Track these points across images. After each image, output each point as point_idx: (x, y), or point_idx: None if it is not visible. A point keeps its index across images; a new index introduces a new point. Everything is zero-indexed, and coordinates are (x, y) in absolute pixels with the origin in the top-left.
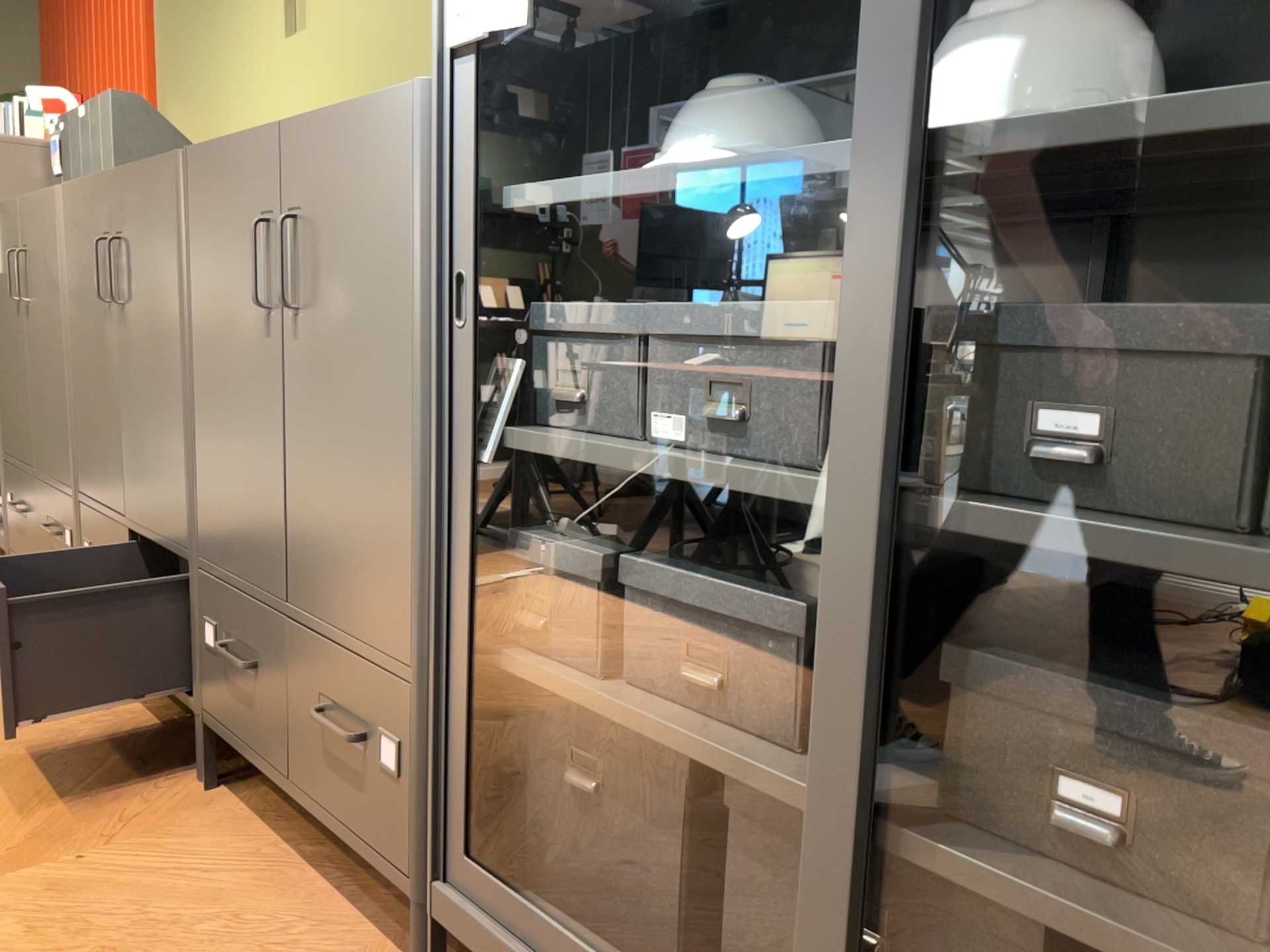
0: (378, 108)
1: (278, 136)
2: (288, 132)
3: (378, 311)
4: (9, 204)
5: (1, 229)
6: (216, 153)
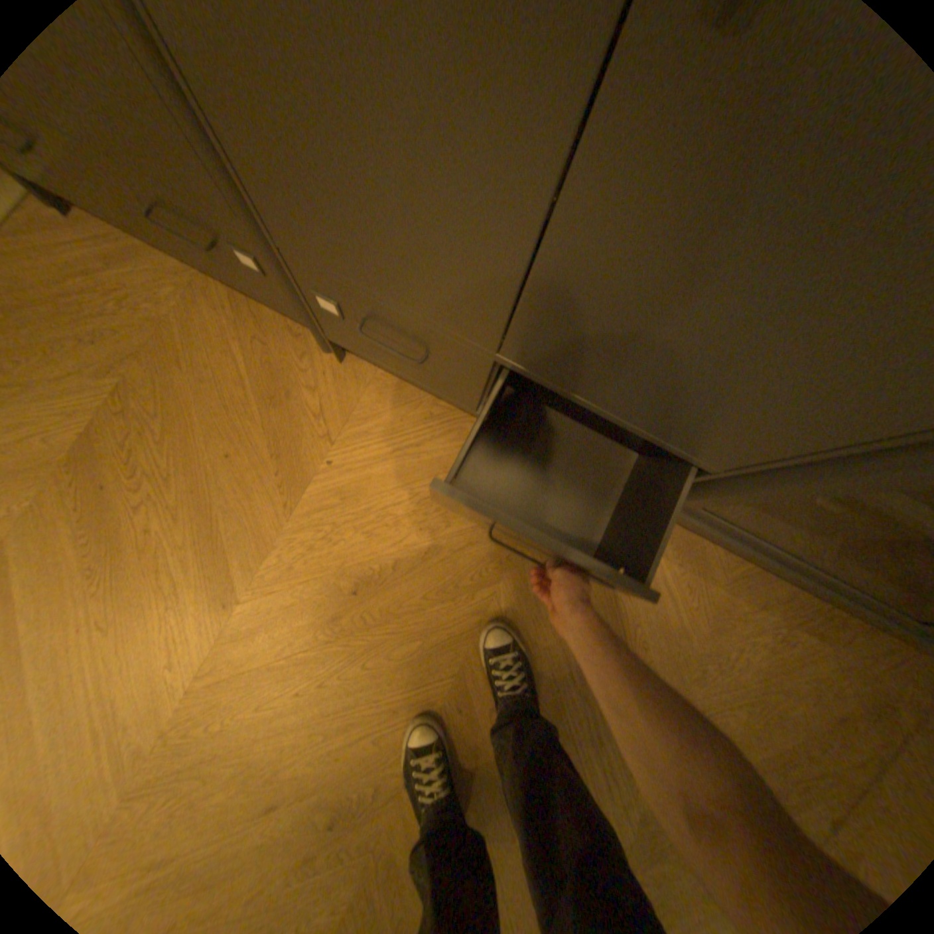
0: None
1: None
2: None
3: None
4: None
5: None
6: None
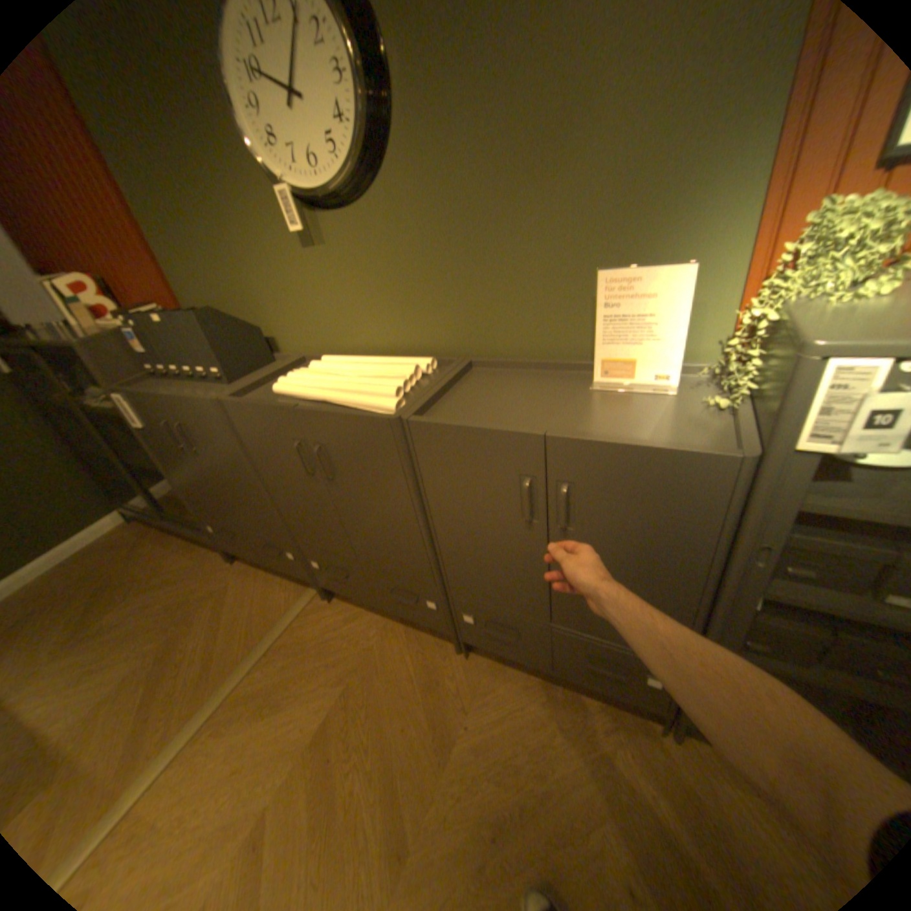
0: (688, 460)
1: (541, 442)
2: (557, 444)
3: (670, 548)
4: (137, 390)
5: (136, 404)
6: (451, 432)
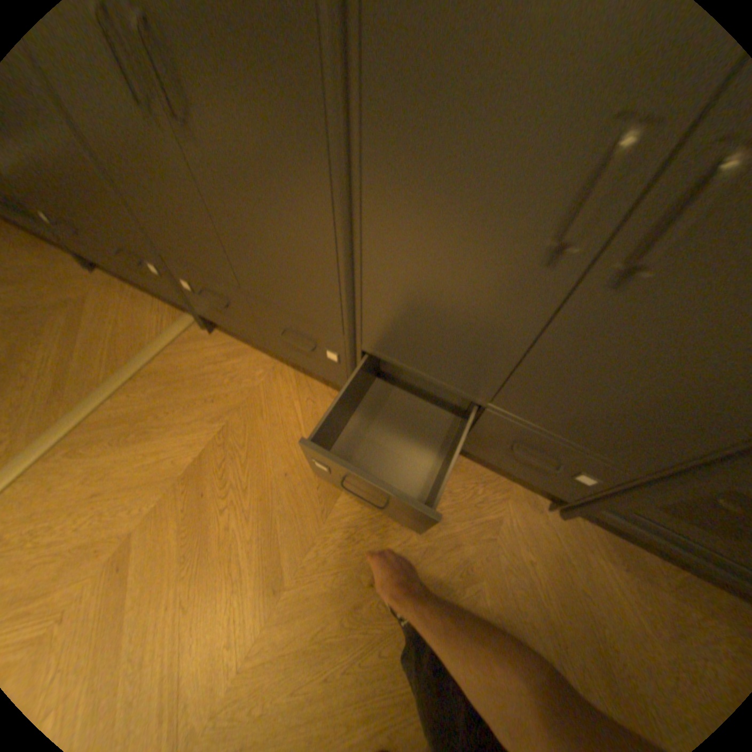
0: None
1: None
2: None
3: None
4: None
5: None
6: None
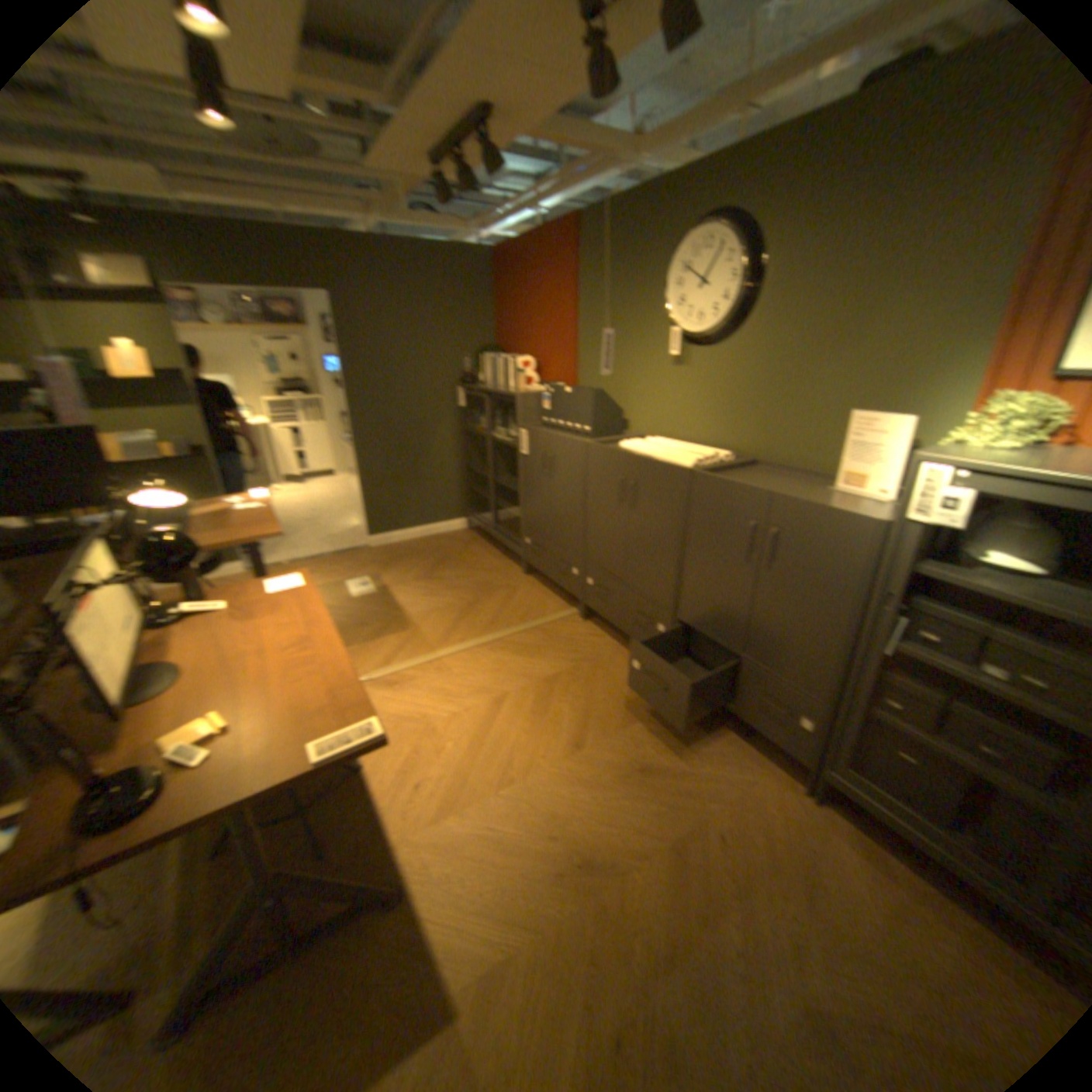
0: (849, 518)
1: (769, 496)
2: (777, 498)
3: (832, 586)
4: (536, 429)
5: (530, 437)
6: (718, 482)
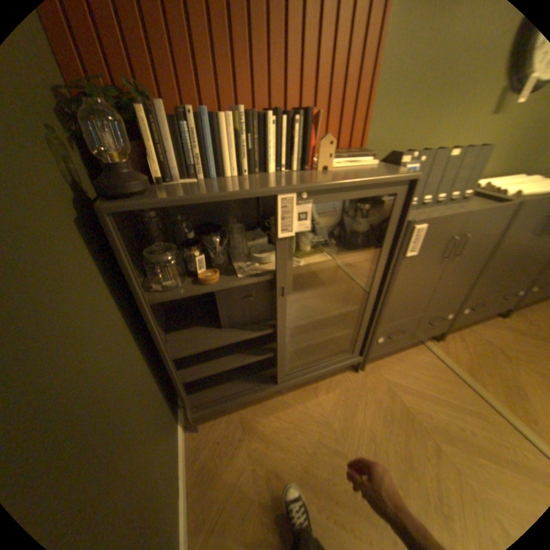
0: None
1: None
2: None
3: None
4: (450, 214)
5: (435, 229)
6: None
